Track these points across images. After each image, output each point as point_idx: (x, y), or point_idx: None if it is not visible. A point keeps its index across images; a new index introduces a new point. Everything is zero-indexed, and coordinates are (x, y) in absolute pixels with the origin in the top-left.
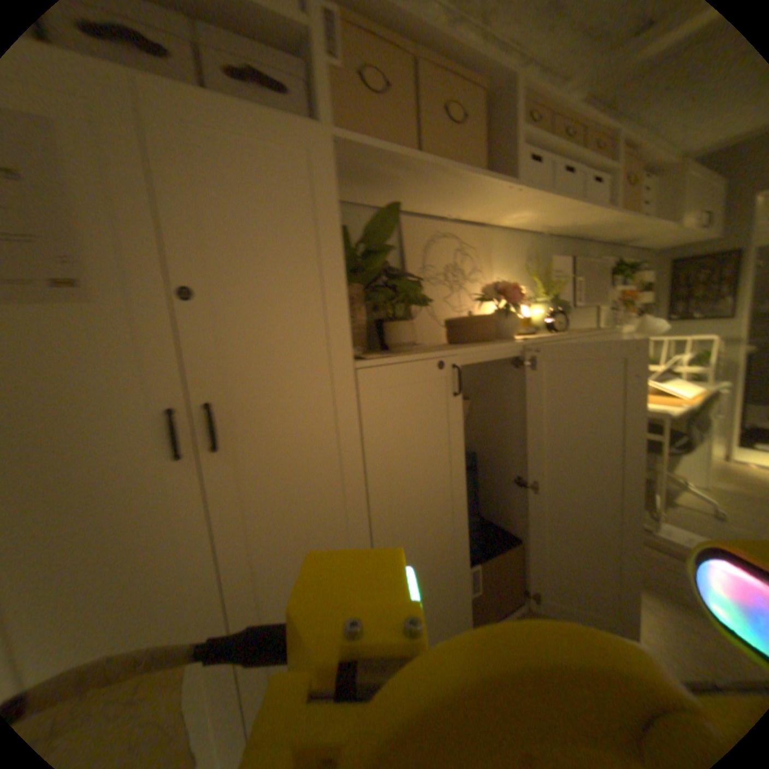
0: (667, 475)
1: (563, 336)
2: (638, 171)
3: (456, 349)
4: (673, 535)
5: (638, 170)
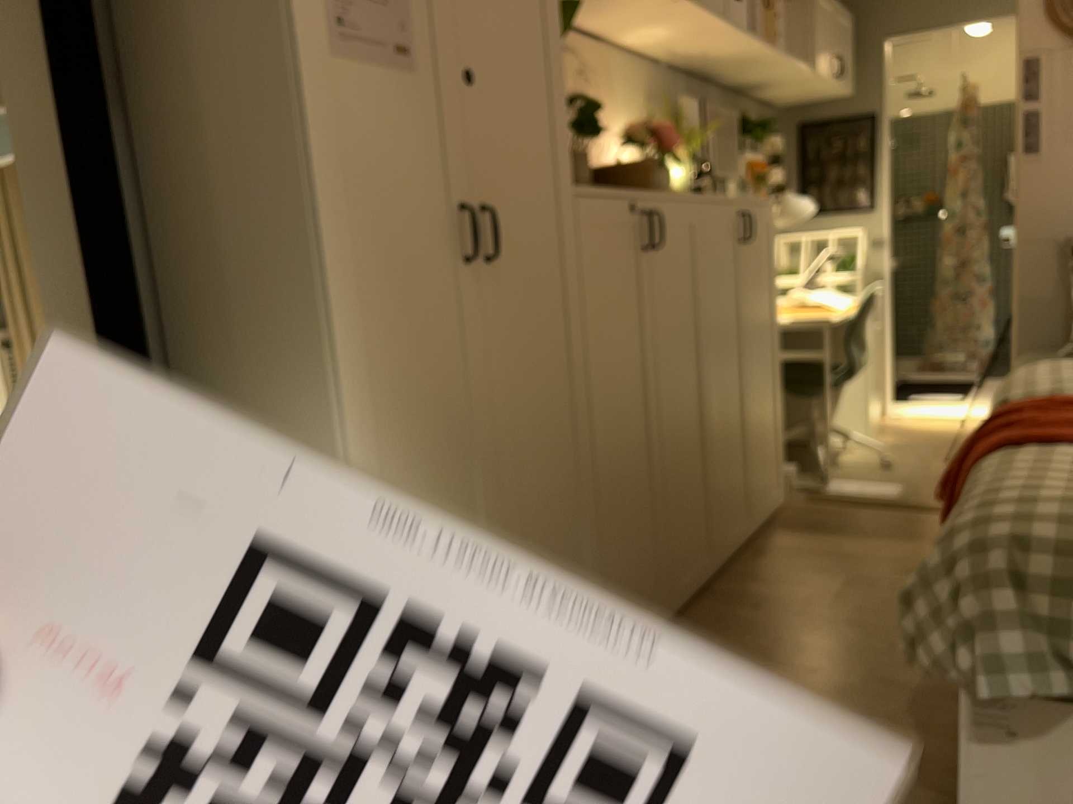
0: (824, 422)
1: (723, 198)
2: None
3: (642, 193)
4: (842, 487)
5: None
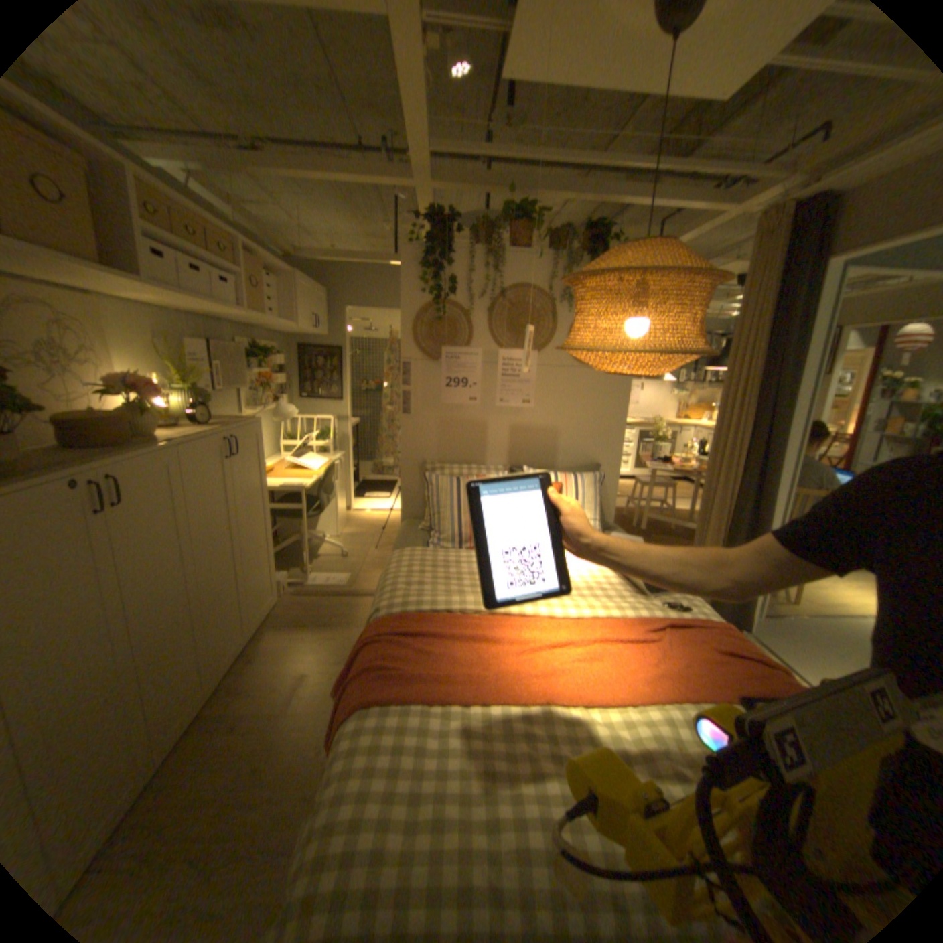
0: (311, 533)
1: (209, 432)
2: (260, 269)
3: (91, 464)
4: (318, 579)
5: (260, 265)
